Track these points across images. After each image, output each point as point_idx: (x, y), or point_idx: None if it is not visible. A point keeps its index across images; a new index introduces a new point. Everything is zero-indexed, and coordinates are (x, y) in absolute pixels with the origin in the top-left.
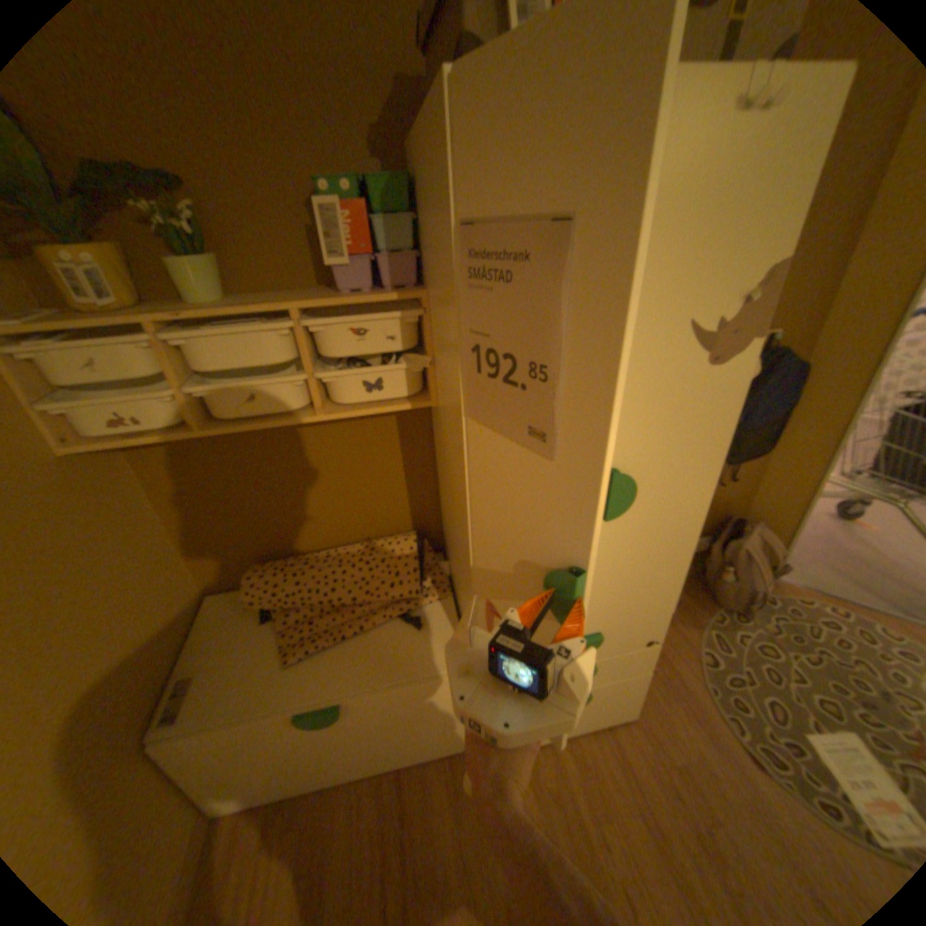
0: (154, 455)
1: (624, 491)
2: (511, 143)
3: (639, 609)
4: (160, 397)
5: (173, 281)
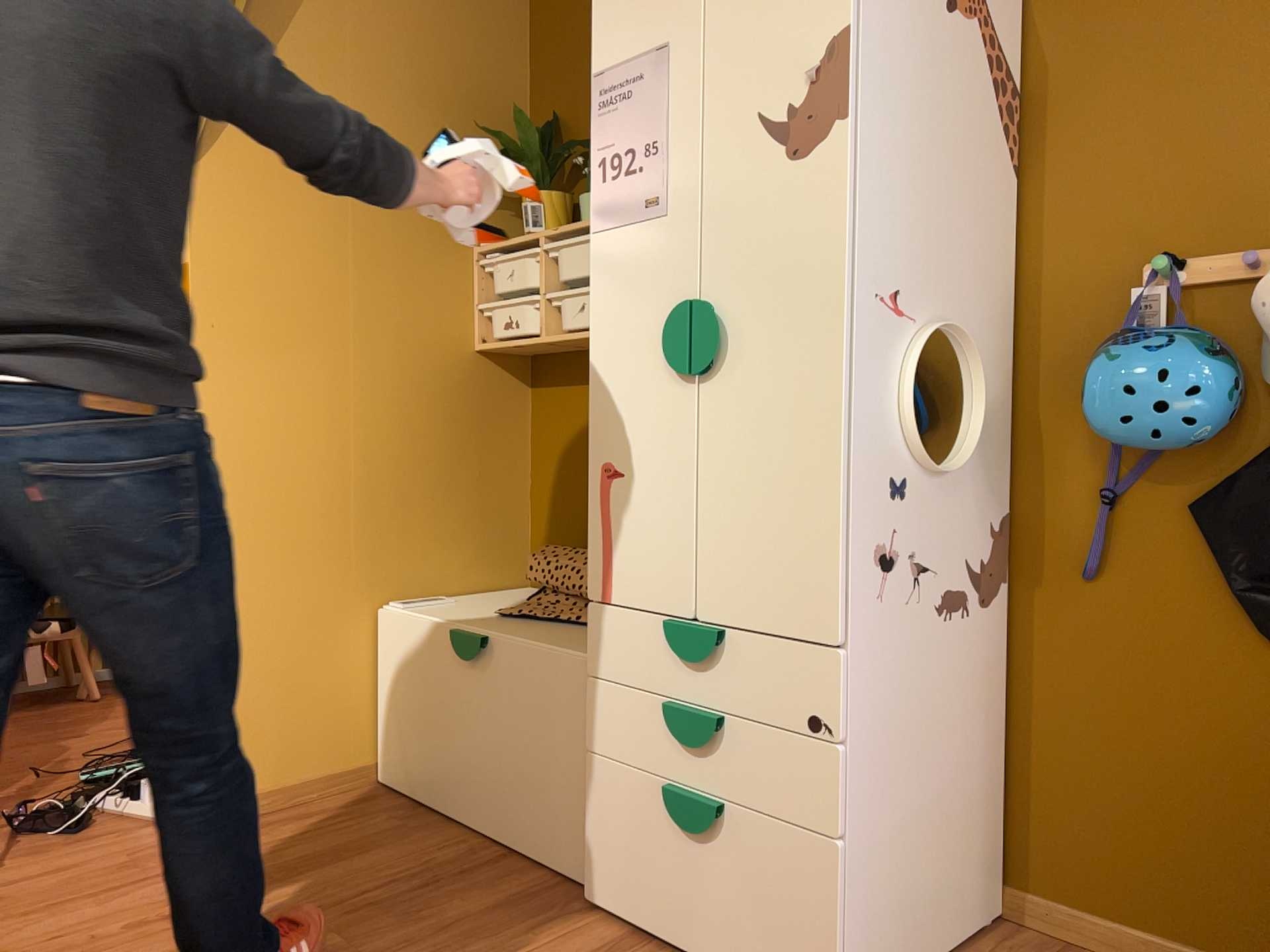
0: (545, 395)
1: (706, 325)
2: (618, 22)
3: (777, 596)
4: (534, 303)
5: (582, 218)
